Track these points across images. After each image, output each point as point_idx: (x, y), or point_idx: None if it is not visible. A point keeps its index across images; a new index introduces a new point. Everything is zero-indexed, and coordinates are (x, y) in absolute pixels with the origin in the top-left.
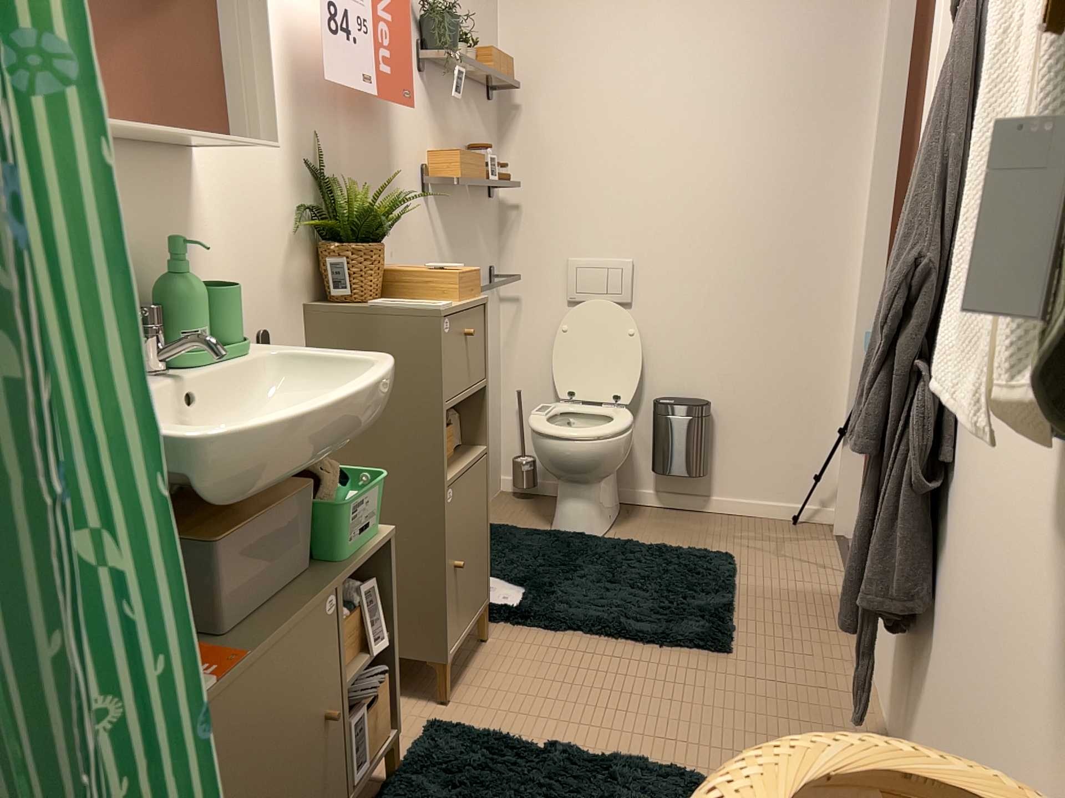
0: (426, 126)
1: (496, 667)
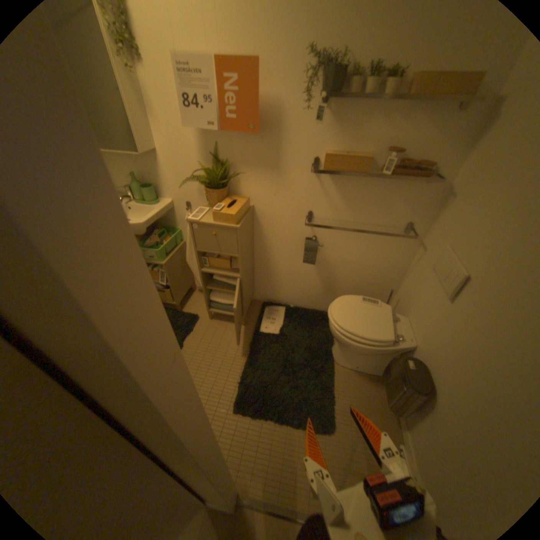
0: (323, 132)
1: (226, 329)
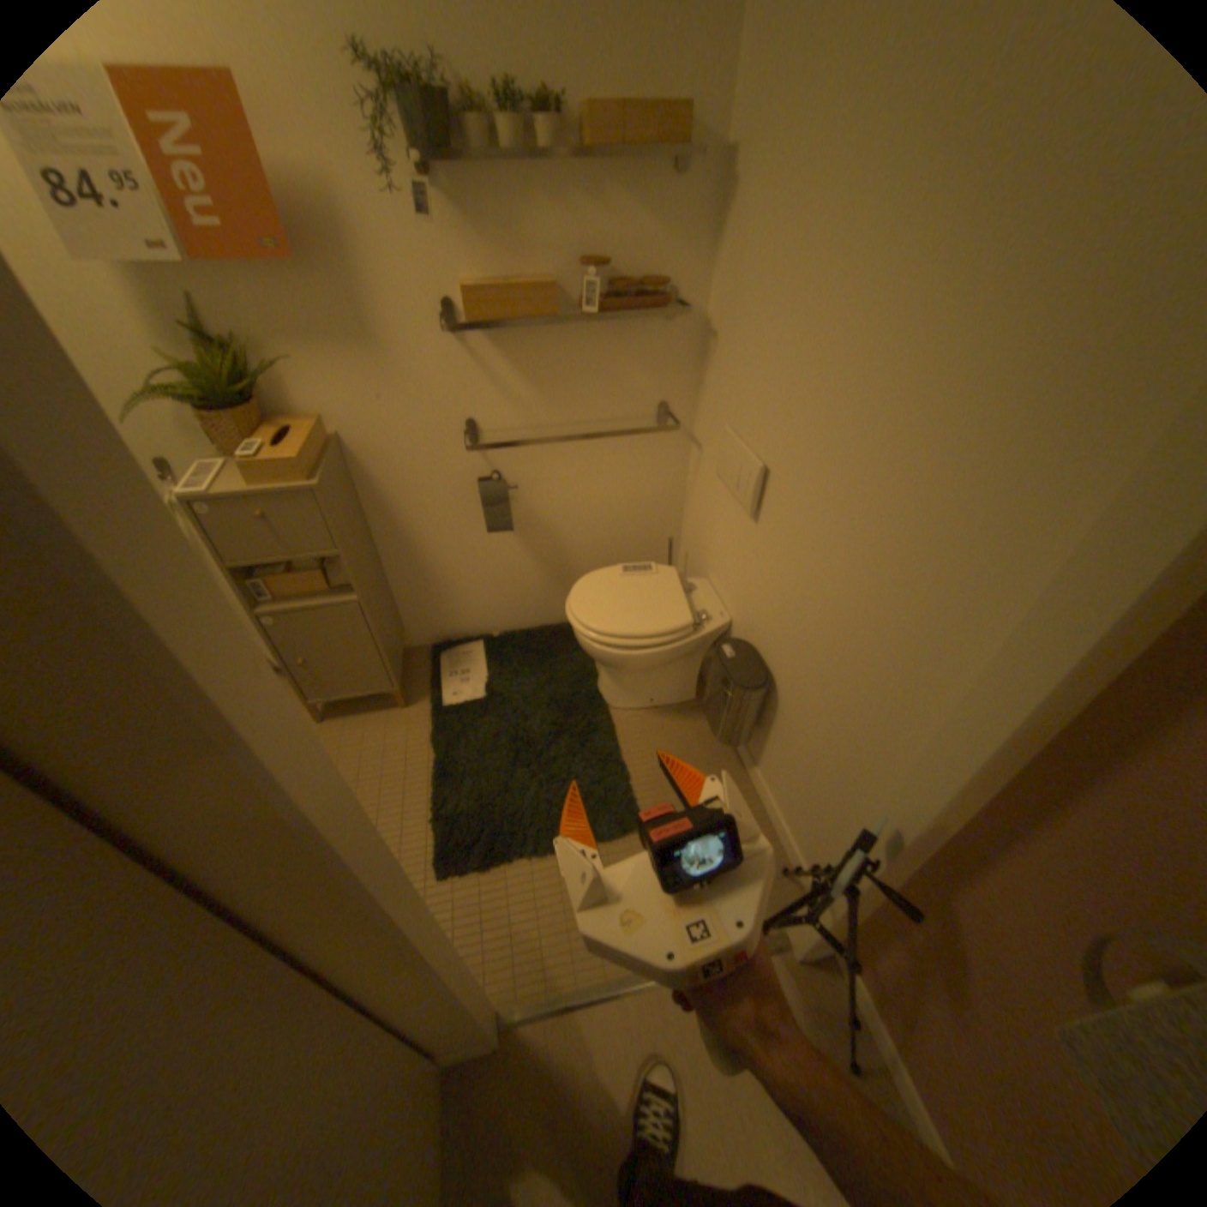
0: (442, 241)
1: (365, 729)
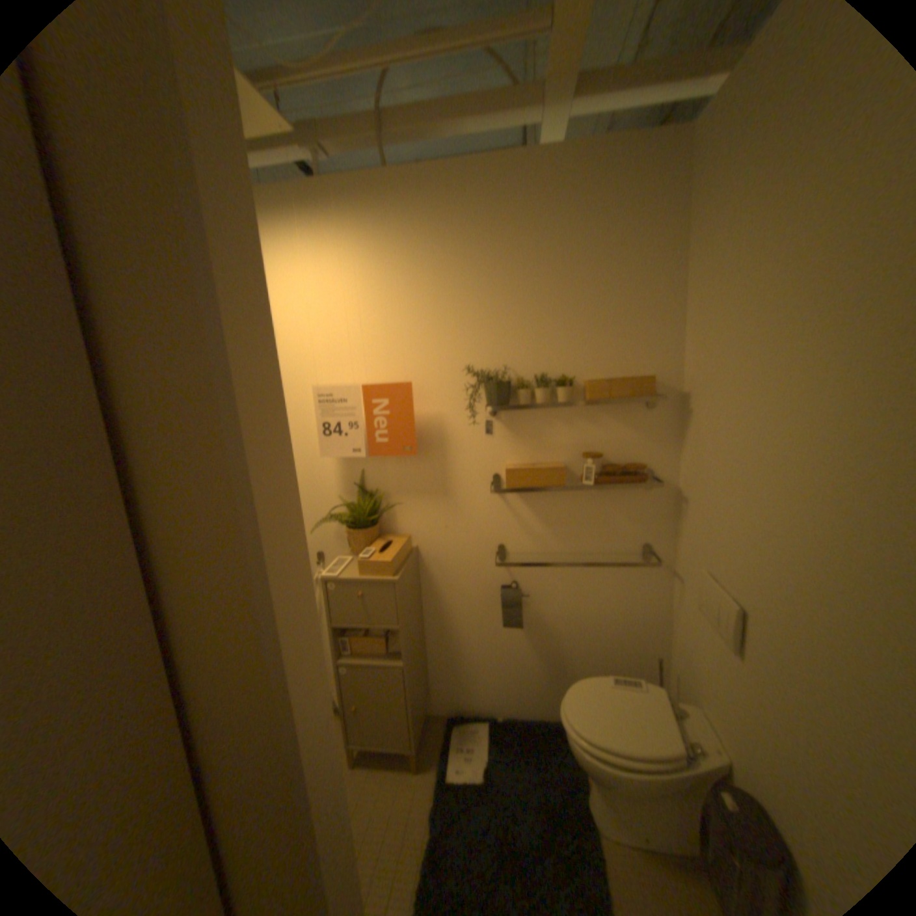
0: (498, 446)
1: (381, 788)
